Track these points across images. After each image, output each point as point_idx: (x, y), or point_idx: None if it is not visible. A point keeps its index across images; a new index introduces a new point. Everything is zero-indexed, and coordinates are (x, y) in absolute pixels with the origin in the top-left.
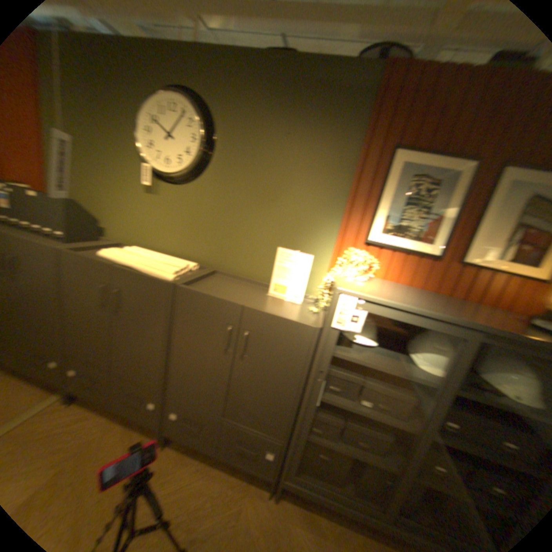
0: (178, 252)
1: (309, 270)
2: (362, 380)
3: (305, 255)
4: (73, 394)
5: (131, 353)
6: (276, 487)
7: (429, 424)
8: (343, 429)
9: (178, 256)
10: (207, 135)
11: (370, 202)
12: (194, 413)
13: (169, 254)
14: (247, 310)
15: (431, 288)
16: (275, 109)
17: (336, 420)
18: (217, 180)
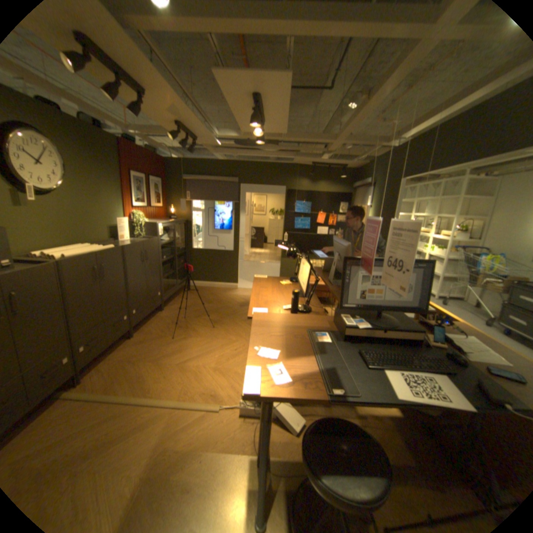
0: (56, 244)
1: (128, 224)
2: (162, 251)
3: (126, 218)
4: (86, 362)
5: (113, 295)
6: (162, 304)
7: (175, 251)
8: (164, 269)
9: (58, 246)
10: (62, 162)
11: (129, 191)
12: (140, 301)
13: (50, 248)
14: (144, 242)
15: (148, 217)
16: (87, 149)
17: (162, 268)
18: (69, 189)
